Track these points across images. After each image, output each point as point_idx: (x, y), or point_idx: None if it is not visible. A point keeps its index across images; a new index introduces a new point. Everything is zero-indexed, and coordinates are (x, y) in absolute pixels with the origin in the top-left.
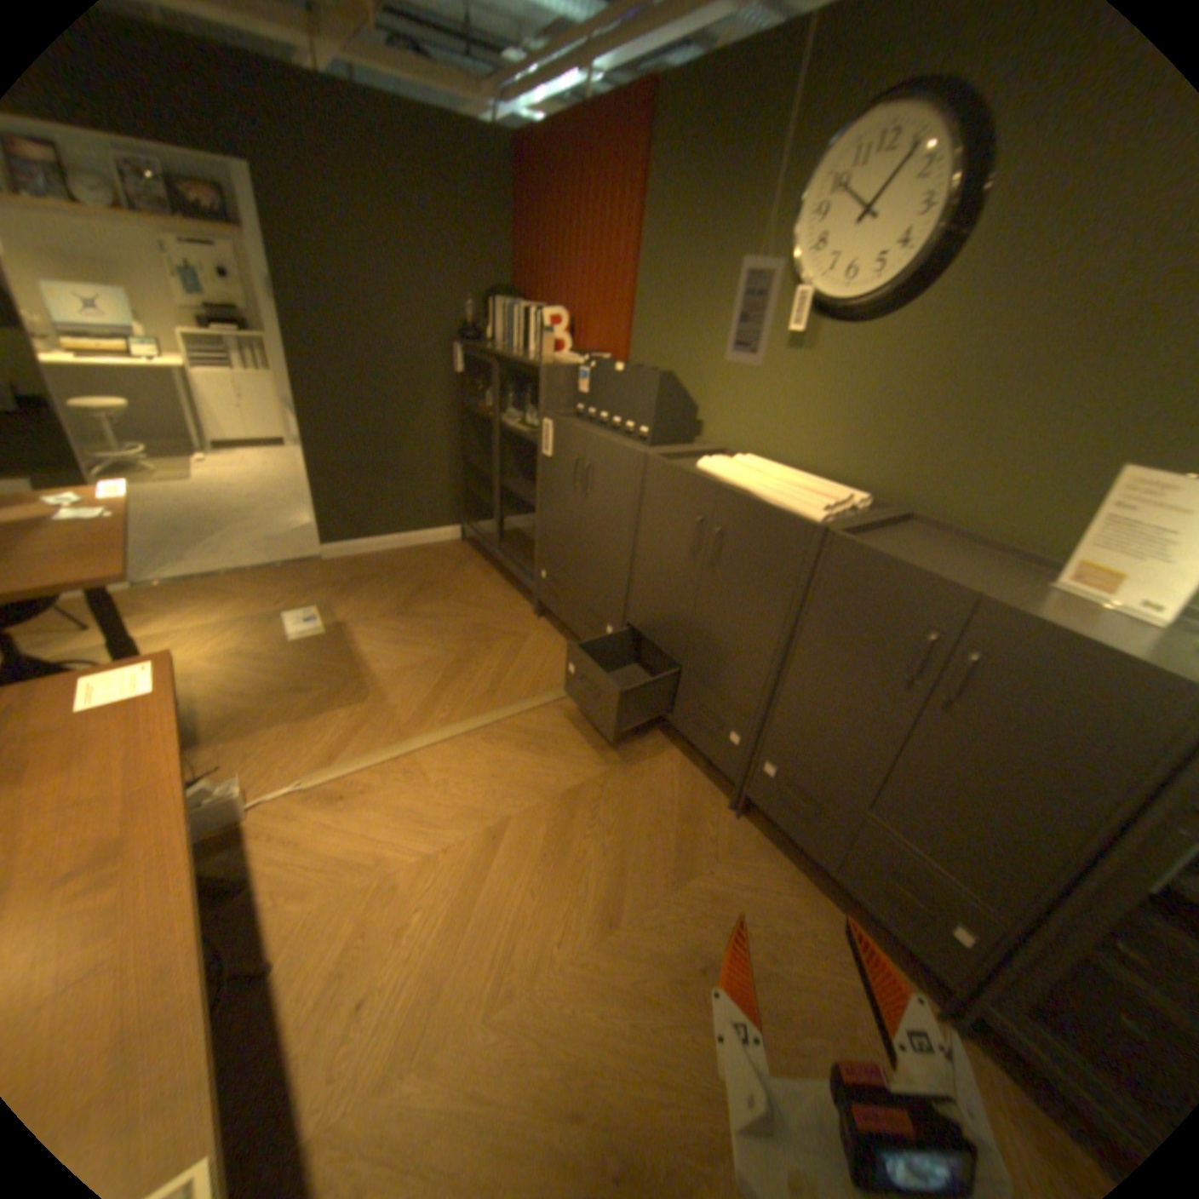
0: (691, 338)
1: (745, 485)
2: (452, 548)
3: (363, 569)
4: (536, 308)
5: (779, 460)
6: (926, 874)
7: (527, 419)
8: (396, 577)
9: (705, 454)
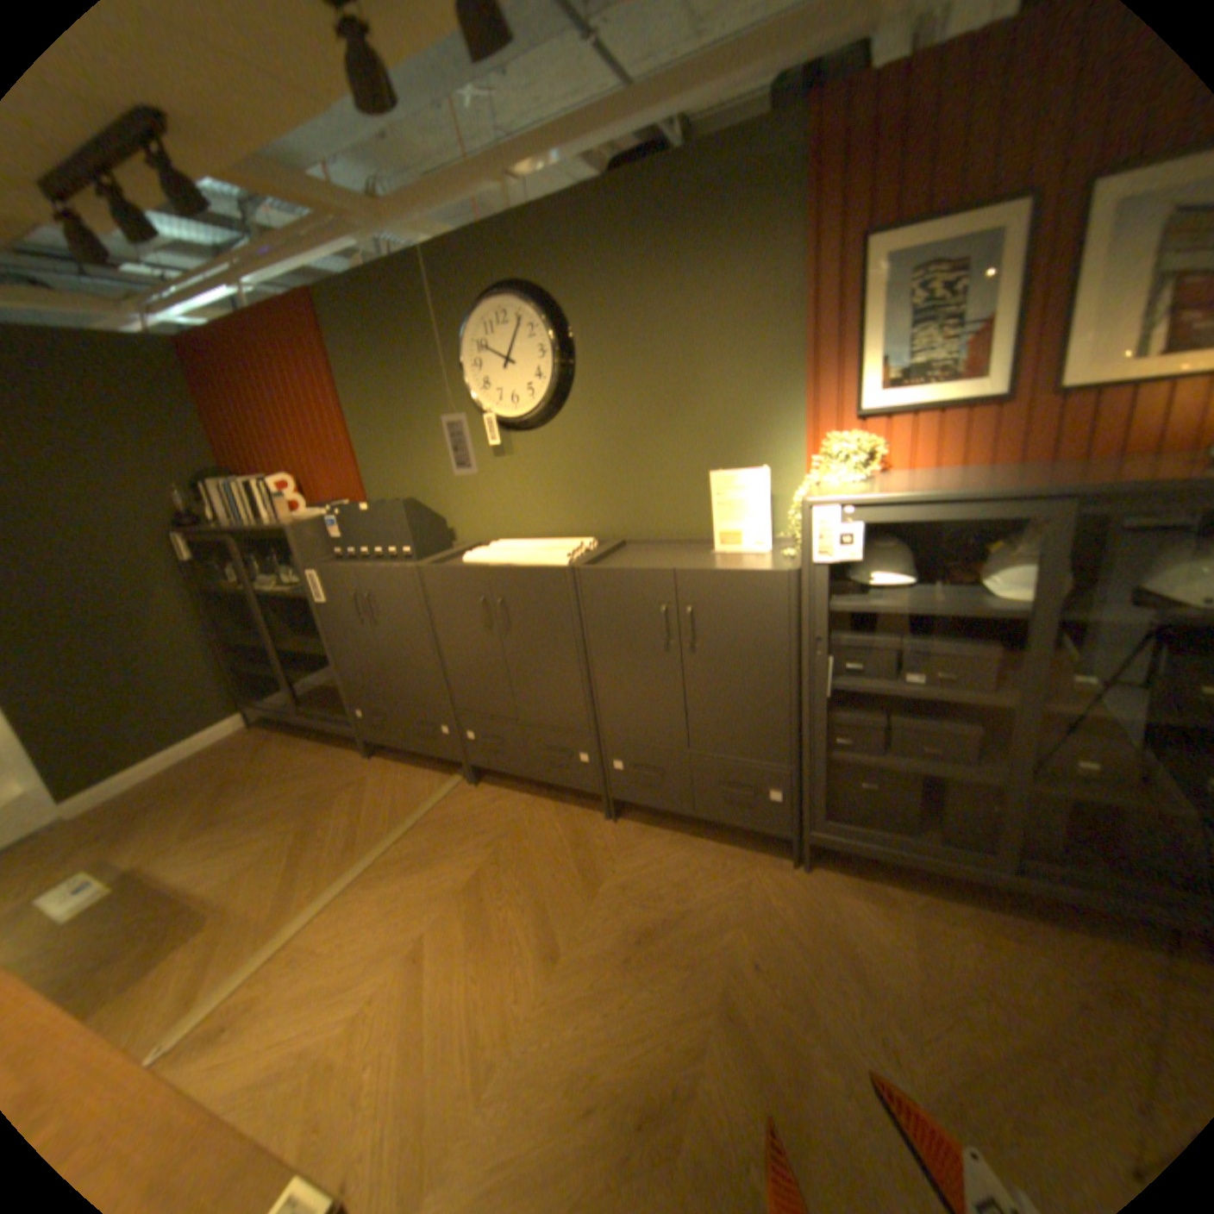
0: (416, 469)
1: (505, 562)
2: (236, 740)
3: (128, 807)
4: (256, 480)
5: (523, 538)
6: (737, 771)
7: (282, 580)
8: (178, 796)
9: (465, 553)
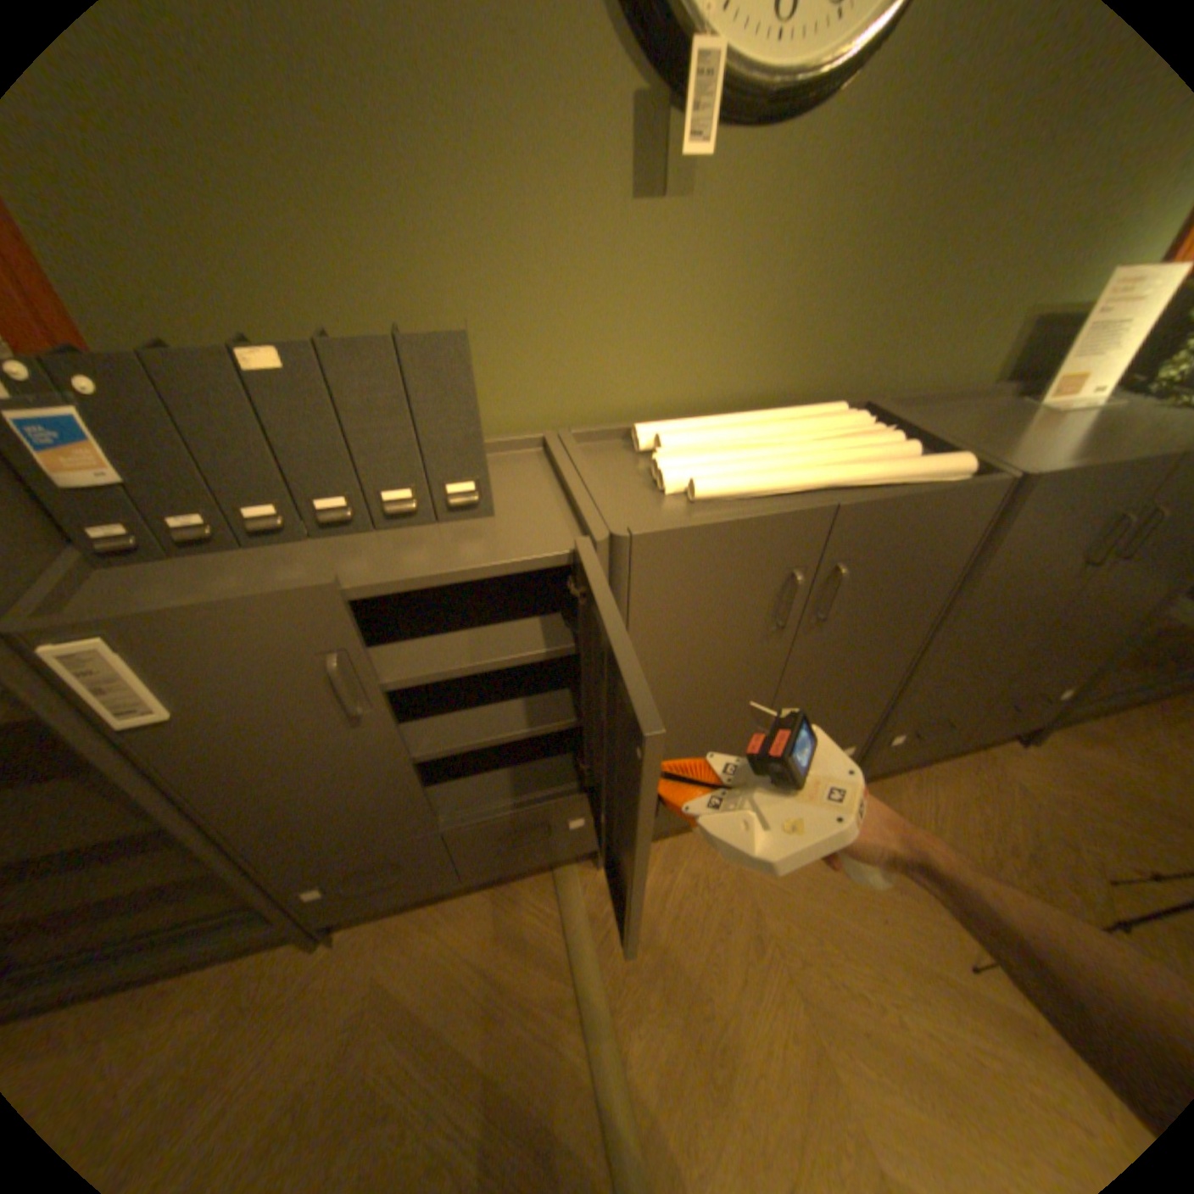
0: (329, 216)
1: (825, 480)
2: None
3: None
4: None
5: (662, 412)
6: (1049, 686)
7: None
8: None
9: (581, 465)
